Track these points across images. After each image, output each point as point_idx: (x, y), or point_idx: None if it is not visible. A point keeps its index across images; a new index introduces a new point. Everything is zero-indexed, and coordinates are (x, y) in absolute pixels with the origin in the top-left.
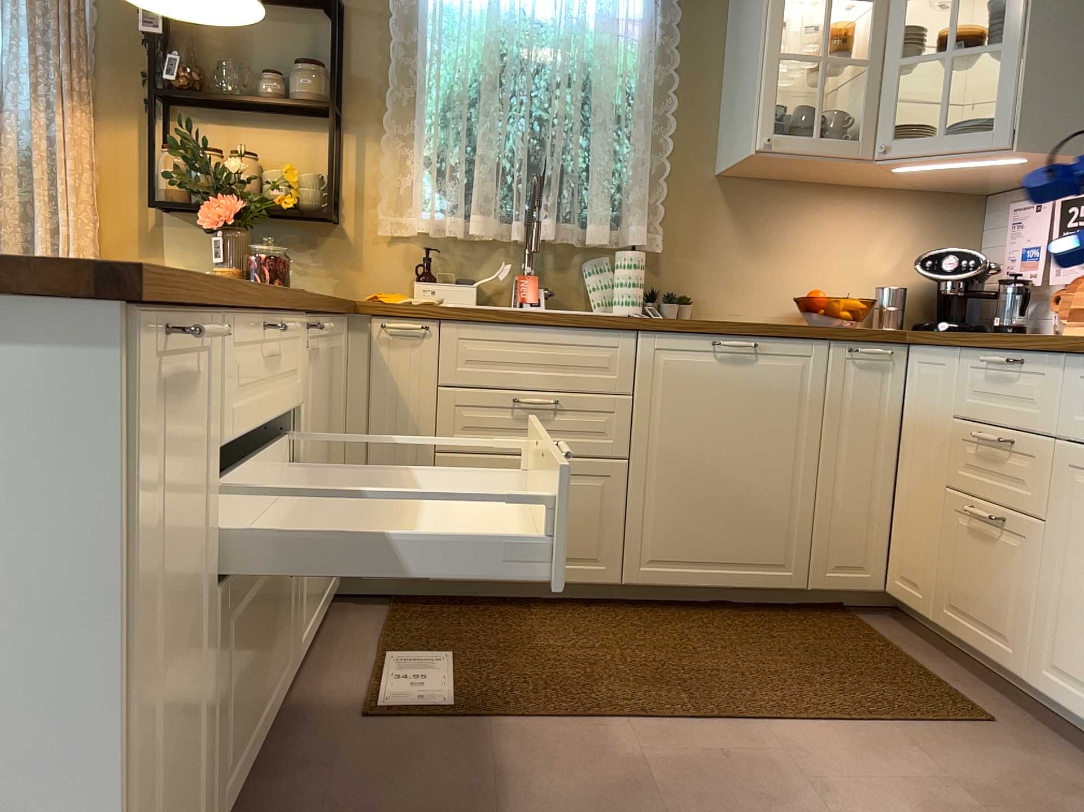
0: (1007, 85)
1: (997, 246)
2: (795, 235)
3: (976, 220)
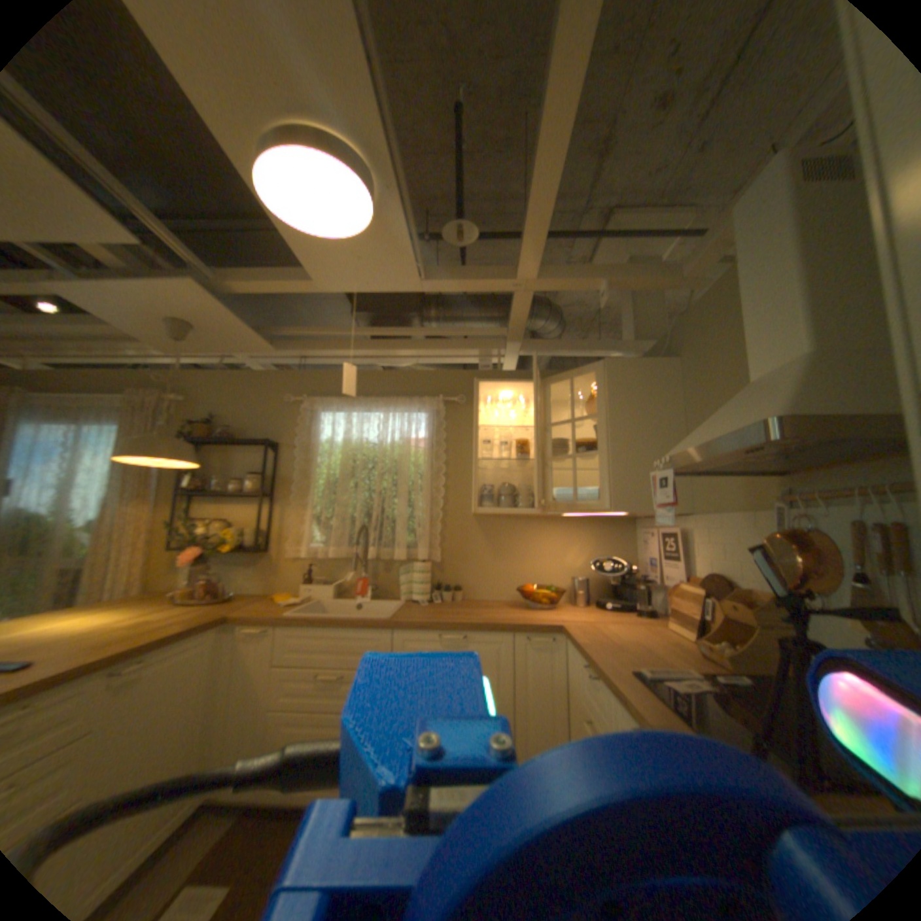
0: (603, 475)
1: (643, 550)
2: (521, 547)
3: (631, 534)
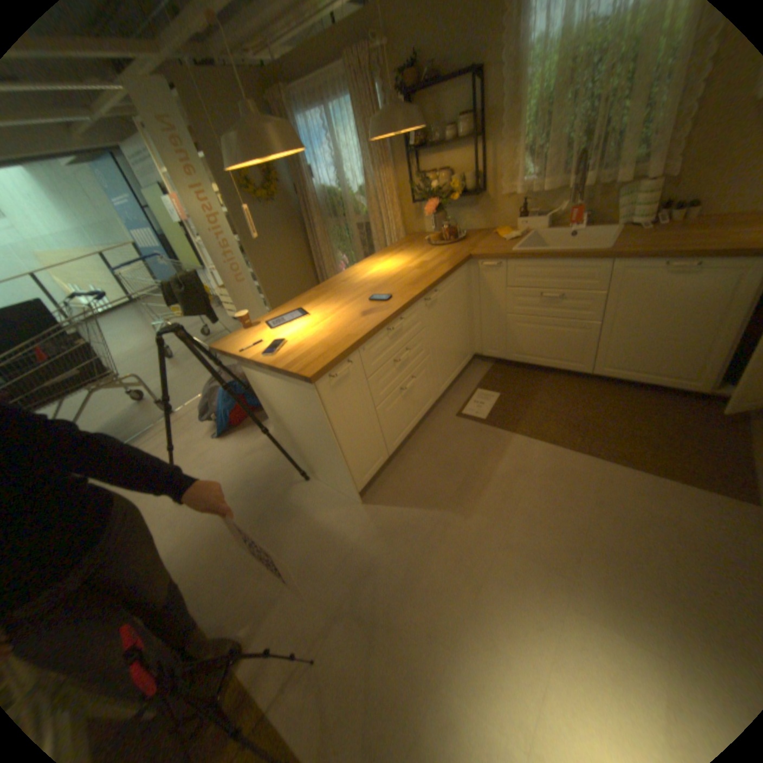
0: None
1: None
2: None
3: None
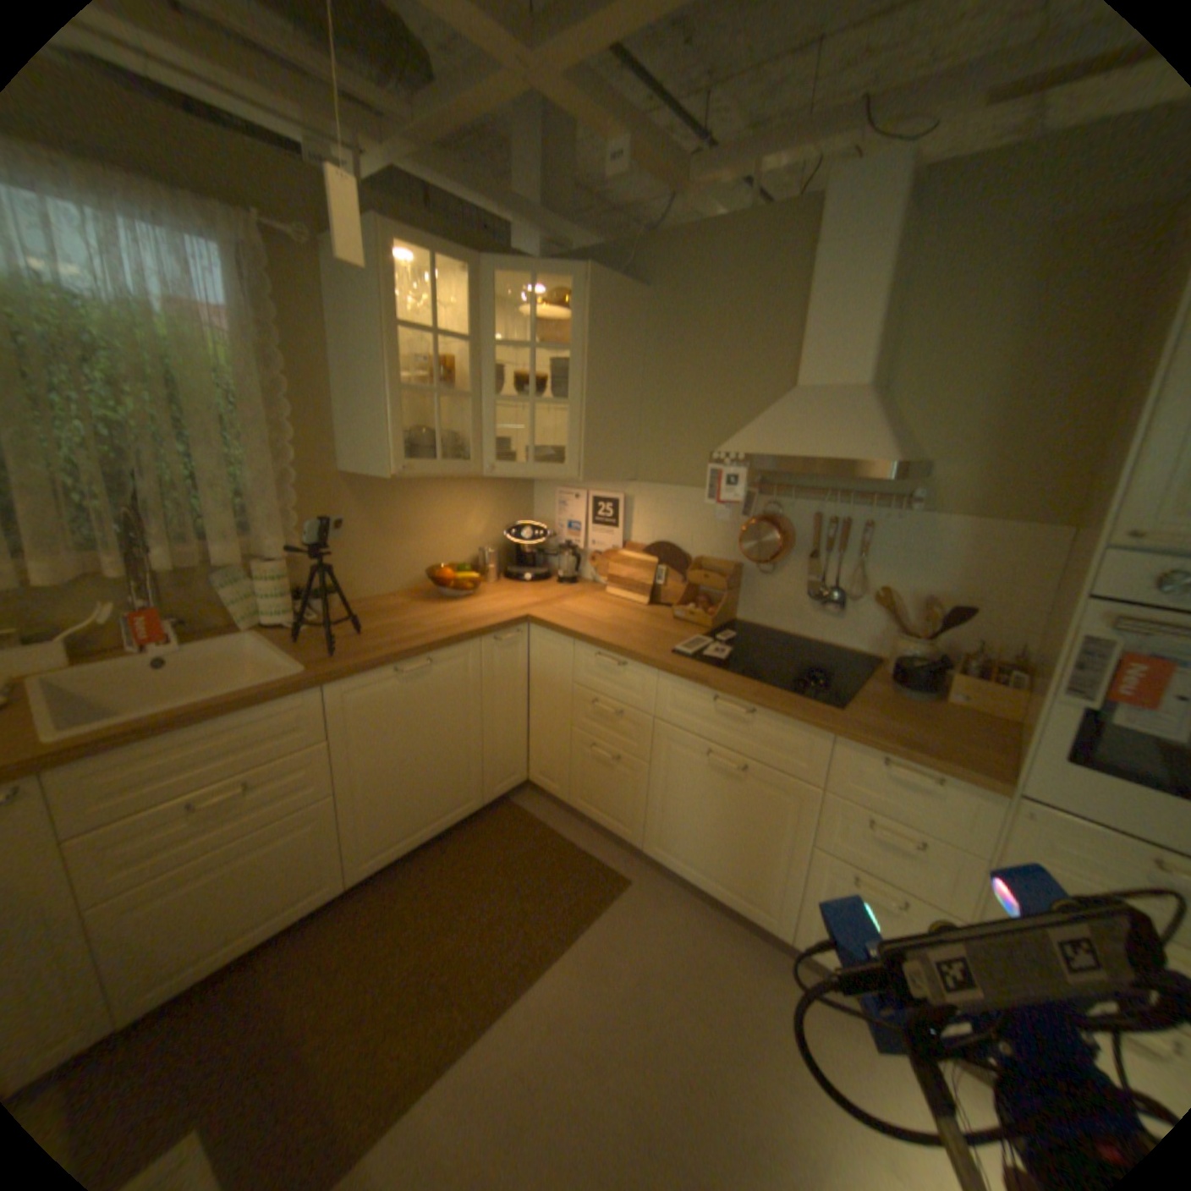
0: (572, 433)
1: (543, 509)
2: (411, 517)
3: (527, 490)
